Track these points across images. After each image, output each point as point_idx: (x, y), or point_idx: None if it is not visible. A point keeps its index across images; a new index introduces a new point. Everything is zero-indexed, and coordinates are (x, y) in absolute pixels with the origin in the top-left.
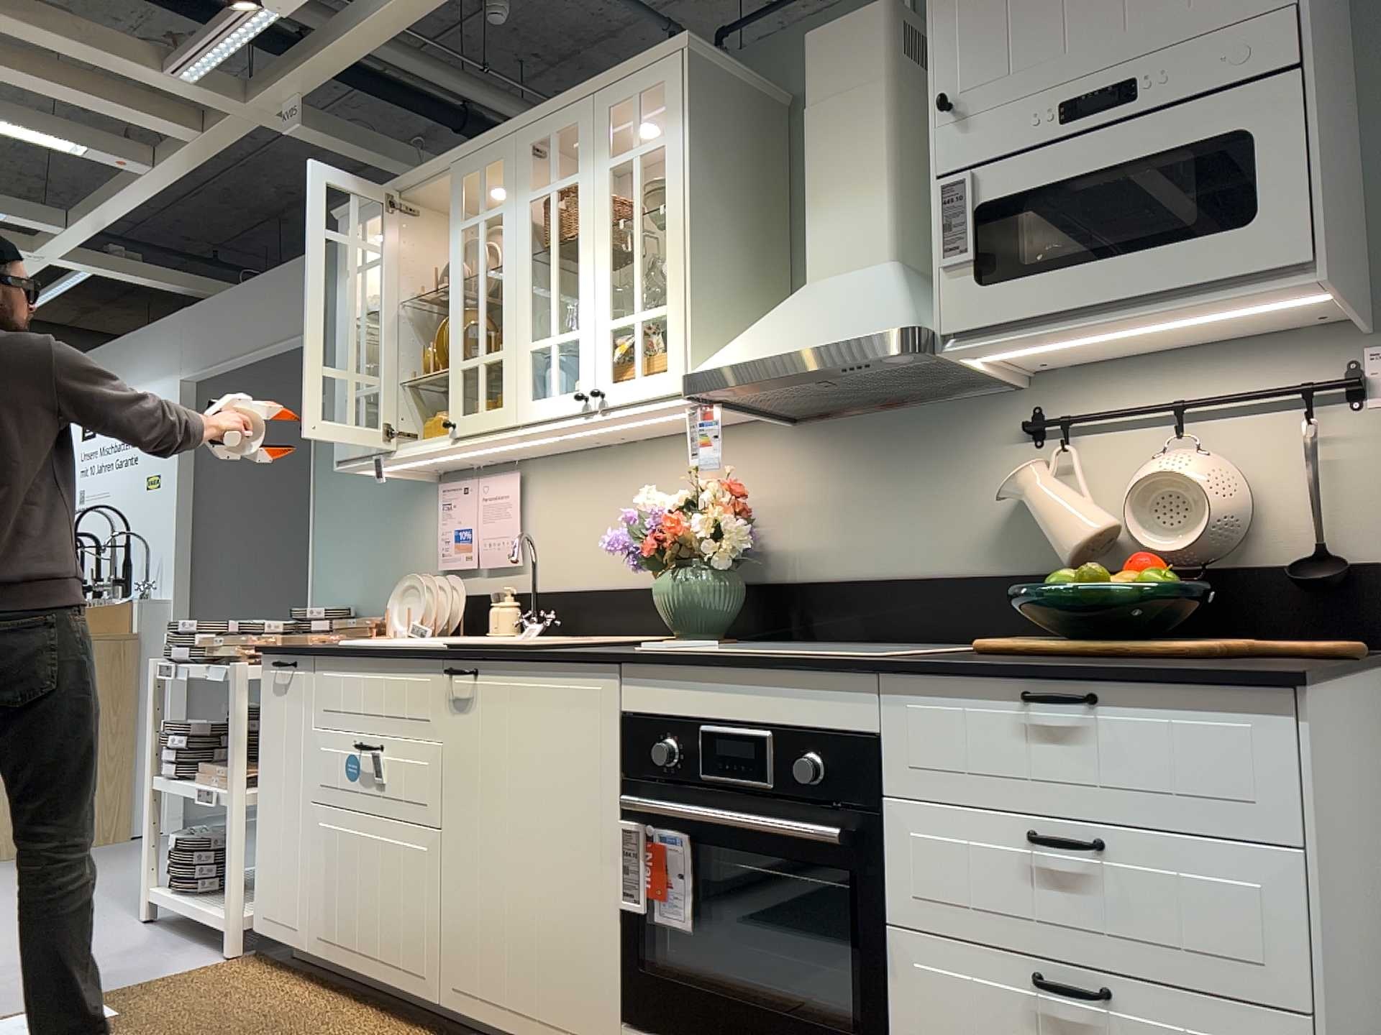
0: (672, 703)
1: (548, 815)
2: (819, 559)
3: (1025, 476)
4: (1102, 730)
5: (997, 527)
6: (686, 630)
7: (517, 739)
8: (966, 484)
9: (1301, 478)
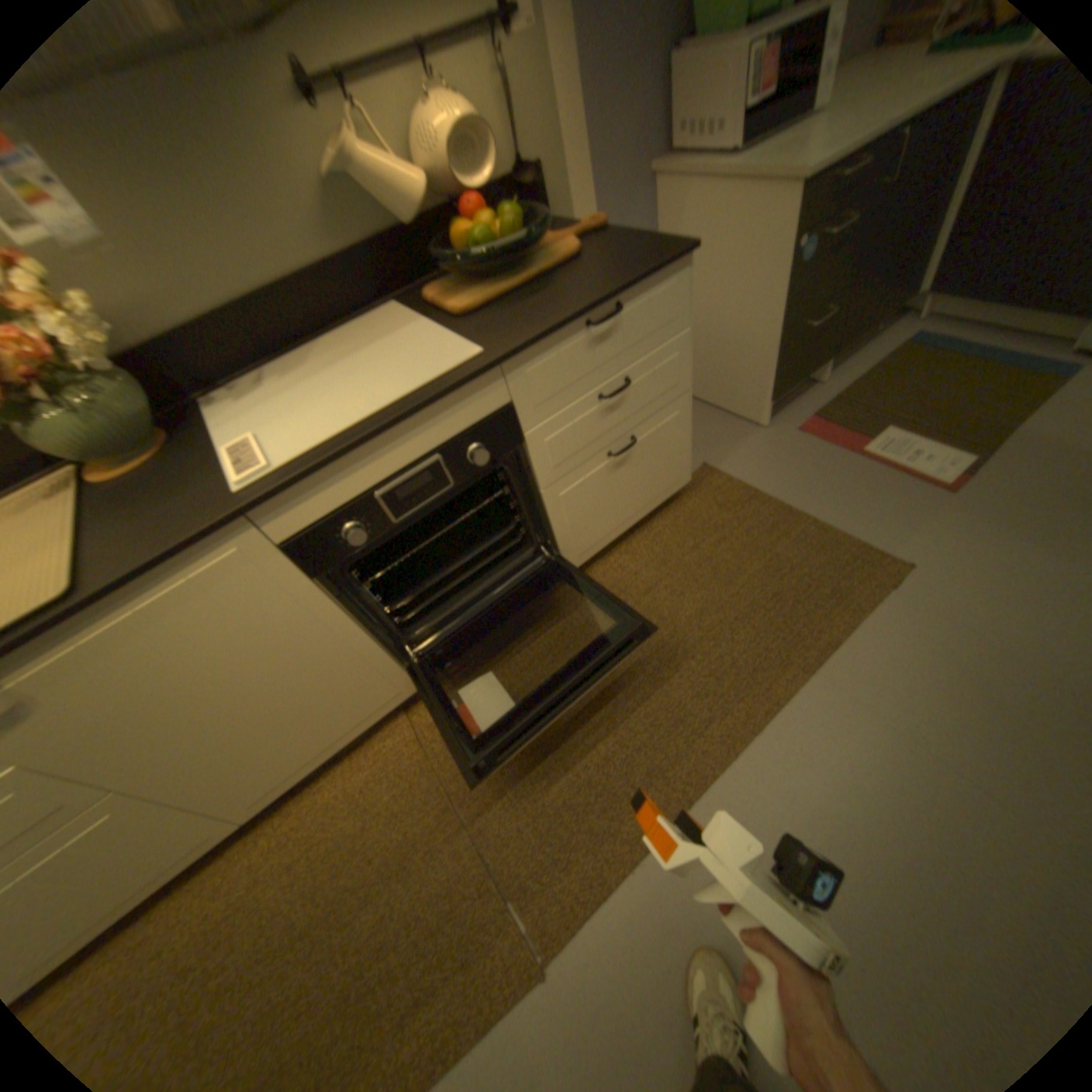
0: (333, 500)
1: (255, 663)
2: (159, 309)
3: (351, 150)
4: (621, 323)
5: (320, 209)
6: (120, 452)
7: (154, 663)
8: (268, 172)
9: (503, 109)
